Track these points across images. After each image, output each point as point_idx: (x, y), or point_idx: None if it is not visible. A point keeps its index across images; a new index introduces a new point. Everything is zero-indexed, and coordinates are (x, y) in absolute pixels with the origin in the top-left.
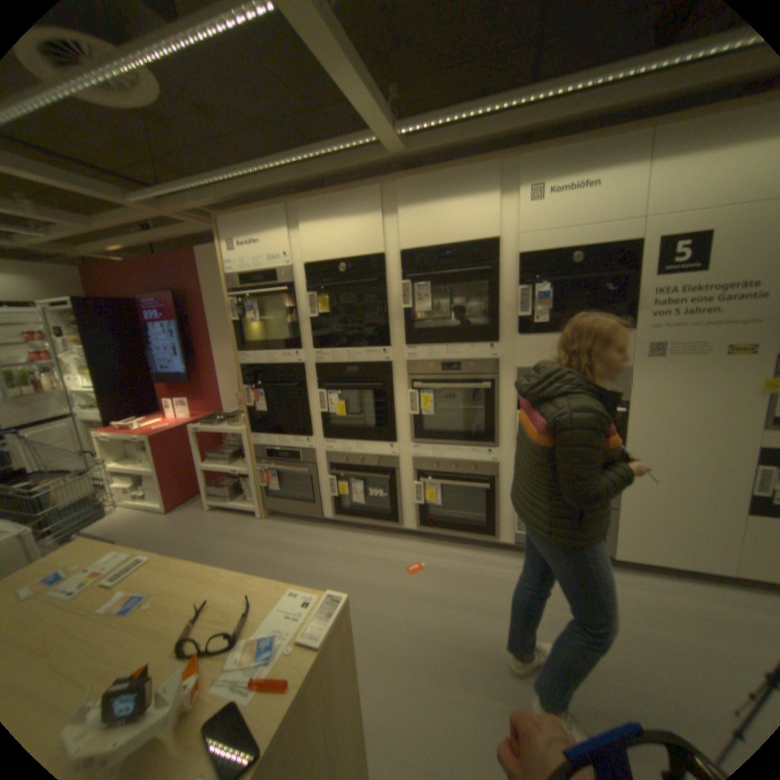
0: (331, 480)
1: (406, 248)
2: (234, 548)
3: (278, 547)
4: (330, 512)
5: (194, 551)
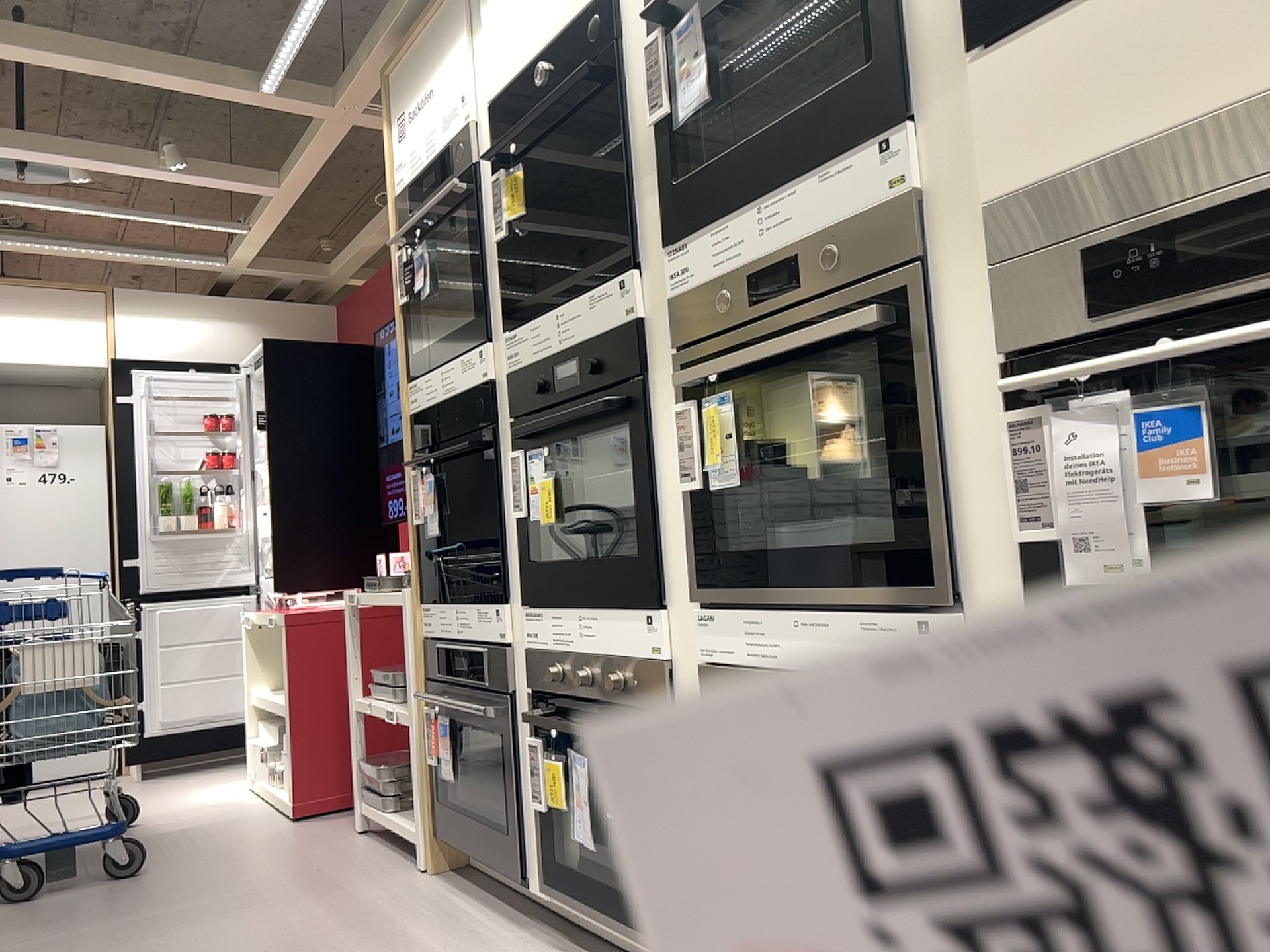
0: (534, 745)
1: None
2: (309, 910)
3: (384, 936)
4: (541, 870)
5: (245, 893)
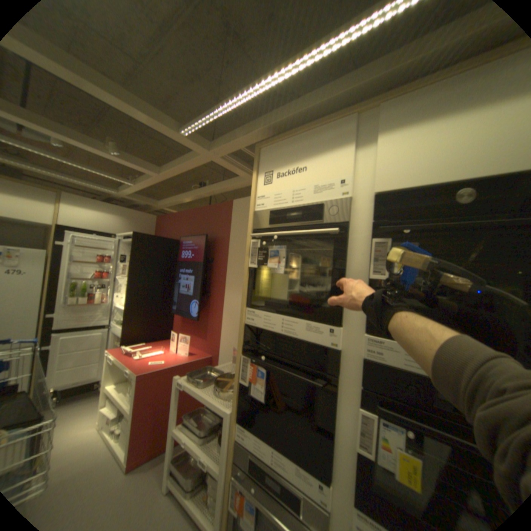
0: None
1: None
2: None
3: None
4: None
5: None
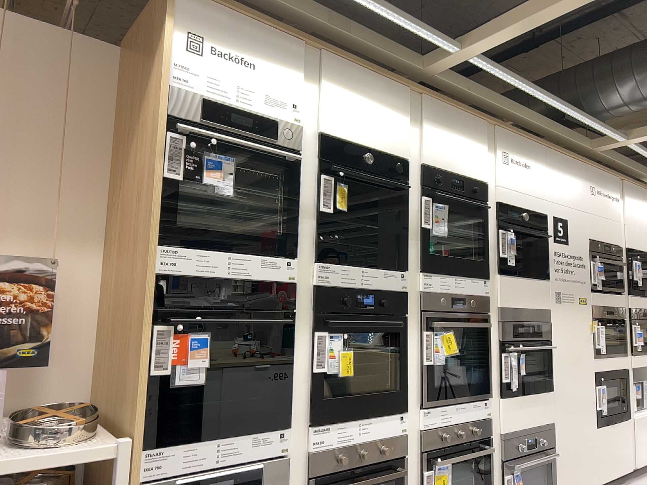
0: None
1: (423, 166)
2: None
3: None
4: None
5: None
